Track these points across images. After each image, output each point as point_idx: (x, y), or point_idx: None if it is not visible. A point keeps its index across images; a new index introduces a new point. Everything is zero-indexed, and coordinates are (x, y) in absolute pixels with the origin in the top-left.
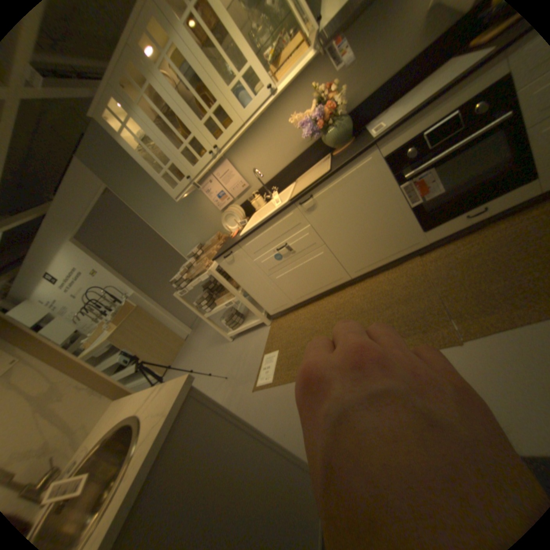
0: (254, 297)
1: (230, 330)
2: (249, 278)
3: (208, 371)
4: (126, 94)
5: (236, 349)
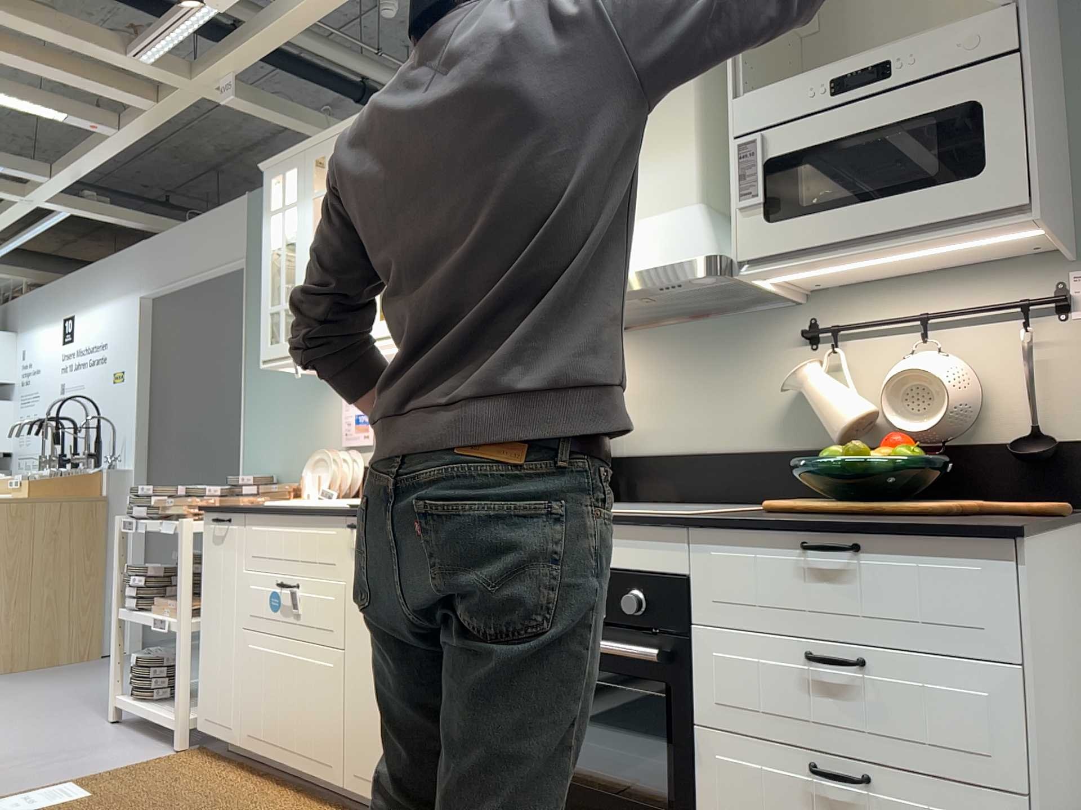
0: (200, 653)
1: (133, 694)
2: (217, 601)
3: (2, 731)
4: (312, 179)
5: (84, 739)
